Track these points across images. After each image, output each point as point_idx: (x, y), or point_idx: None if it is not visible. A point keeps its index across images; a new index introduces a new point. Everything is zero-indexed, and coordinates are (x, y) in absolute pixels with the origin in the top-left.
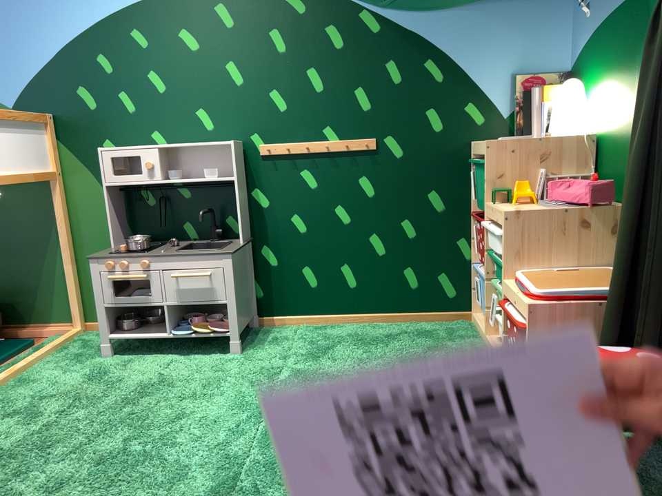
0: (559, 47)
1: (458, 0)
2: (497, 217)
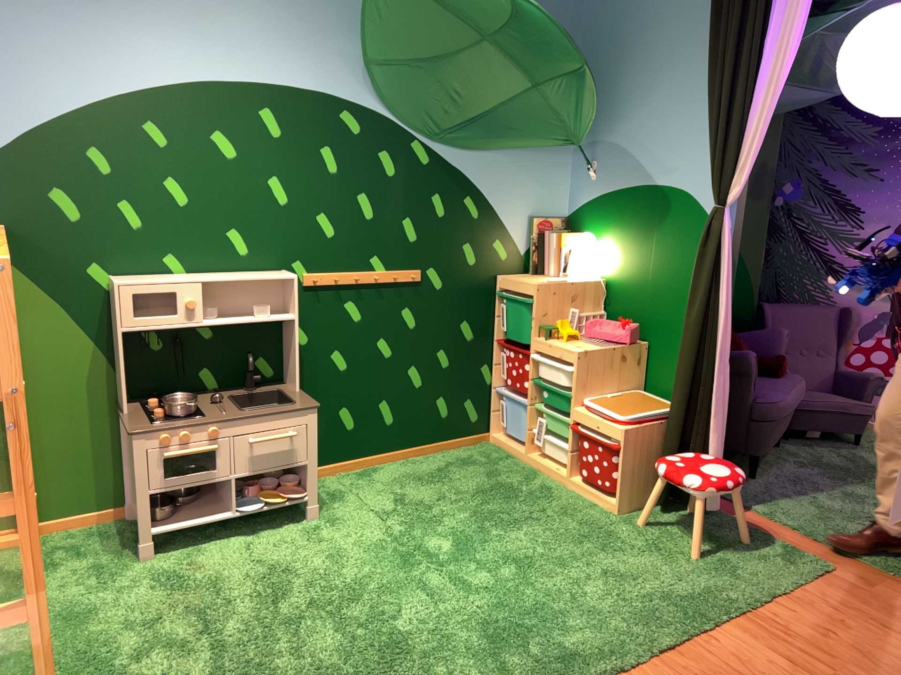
0: (559, 198)
1: (495, 149)
2: (558, 354)
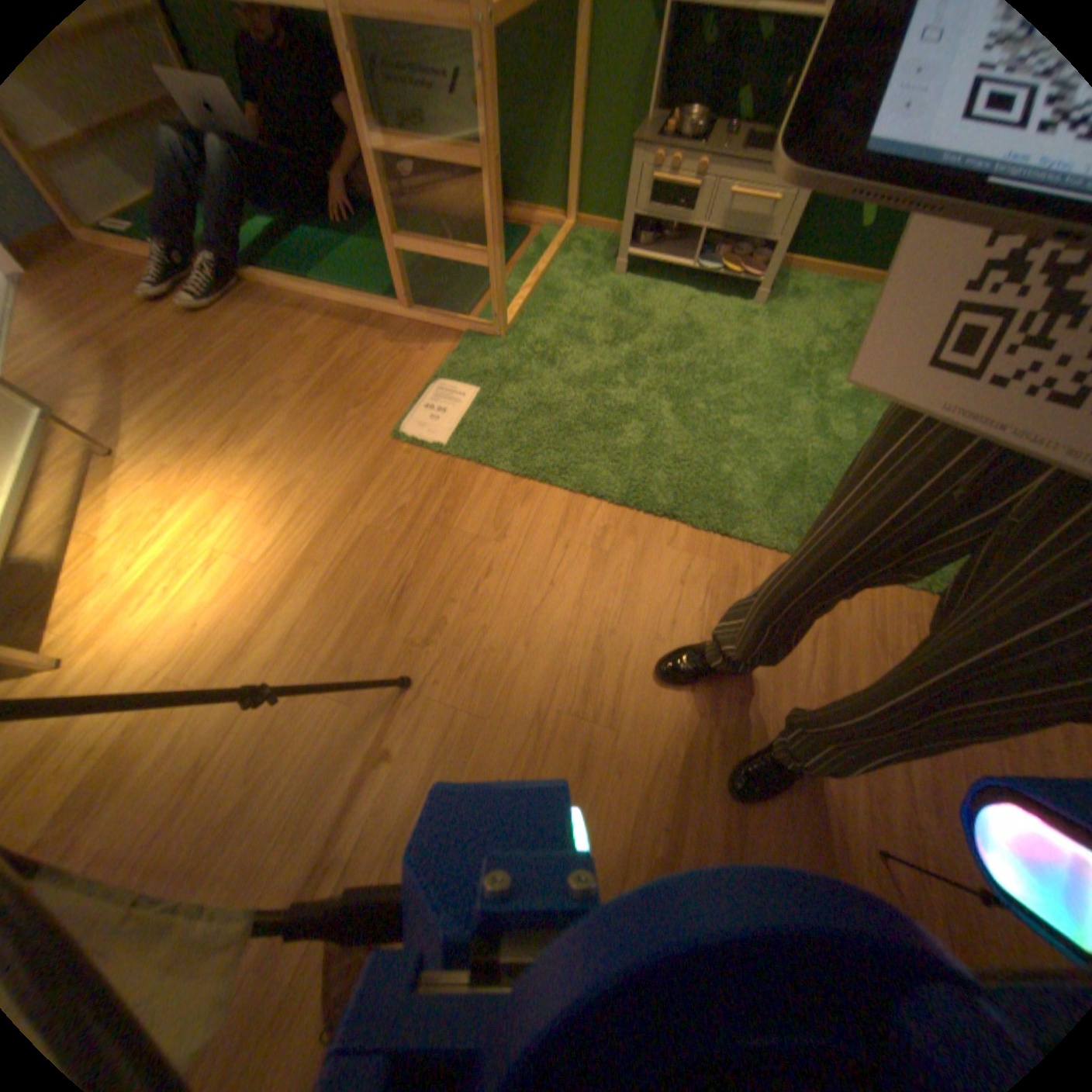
0: None
1: None
2: None
